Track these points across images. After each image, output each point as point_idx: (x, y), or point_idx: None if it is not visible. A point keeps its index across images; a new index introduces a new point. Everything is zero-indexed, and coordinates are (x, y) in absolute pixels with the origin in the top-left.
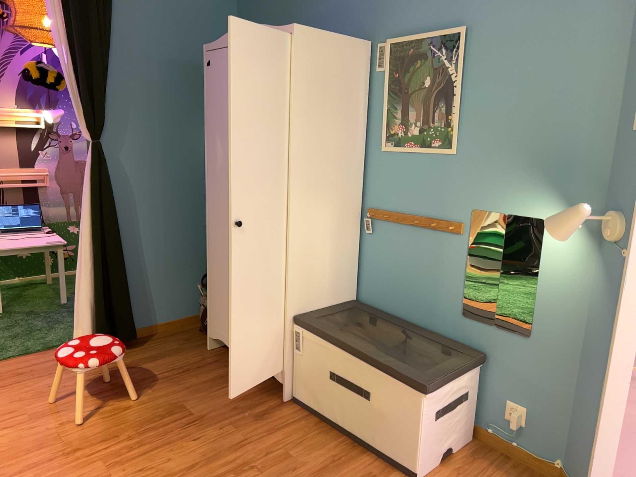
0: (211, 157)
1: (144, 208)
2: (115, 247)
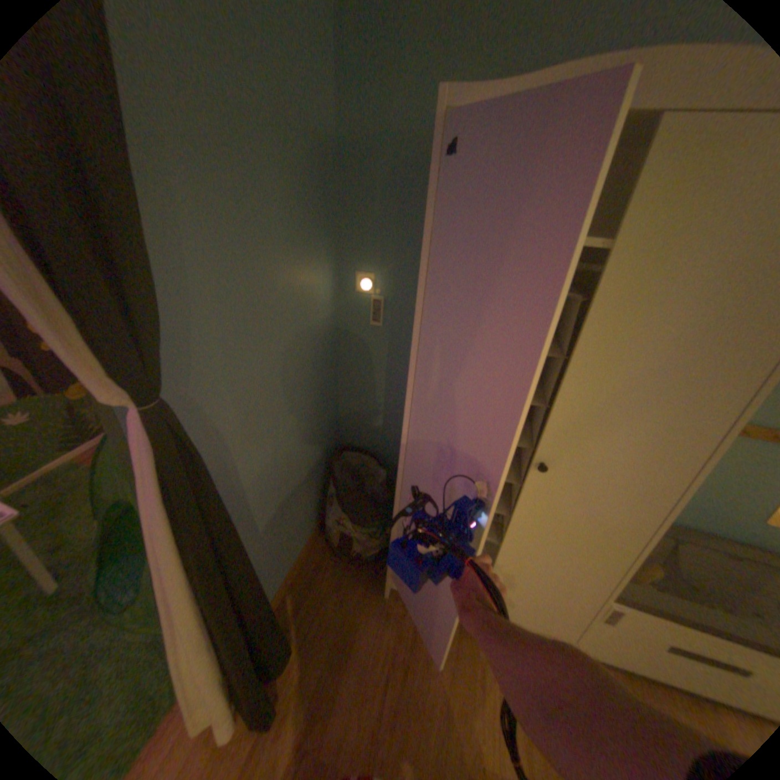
0: (436, 369)
1: (249, 457)
2: (251, 580)
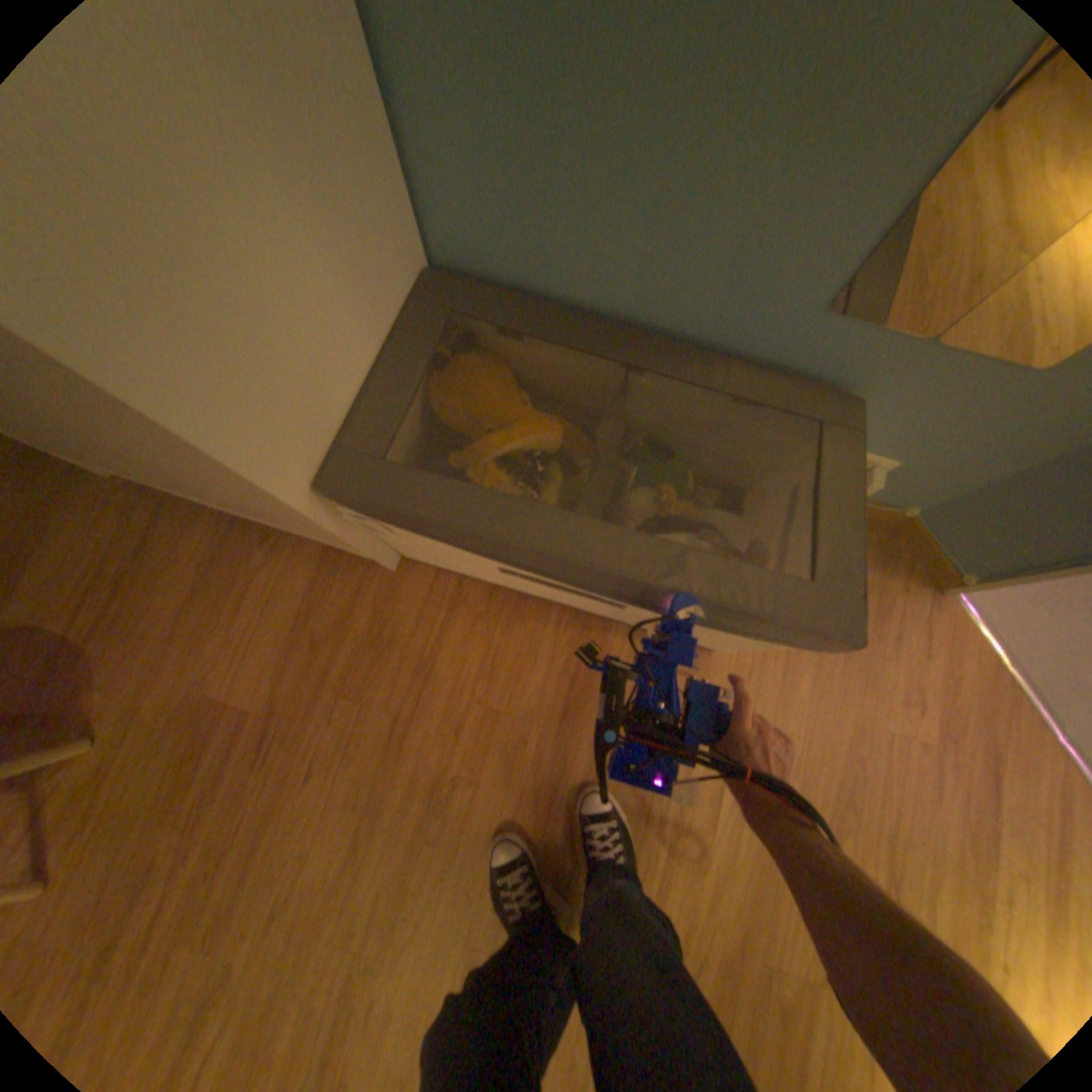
0: None
1: None
2: None
